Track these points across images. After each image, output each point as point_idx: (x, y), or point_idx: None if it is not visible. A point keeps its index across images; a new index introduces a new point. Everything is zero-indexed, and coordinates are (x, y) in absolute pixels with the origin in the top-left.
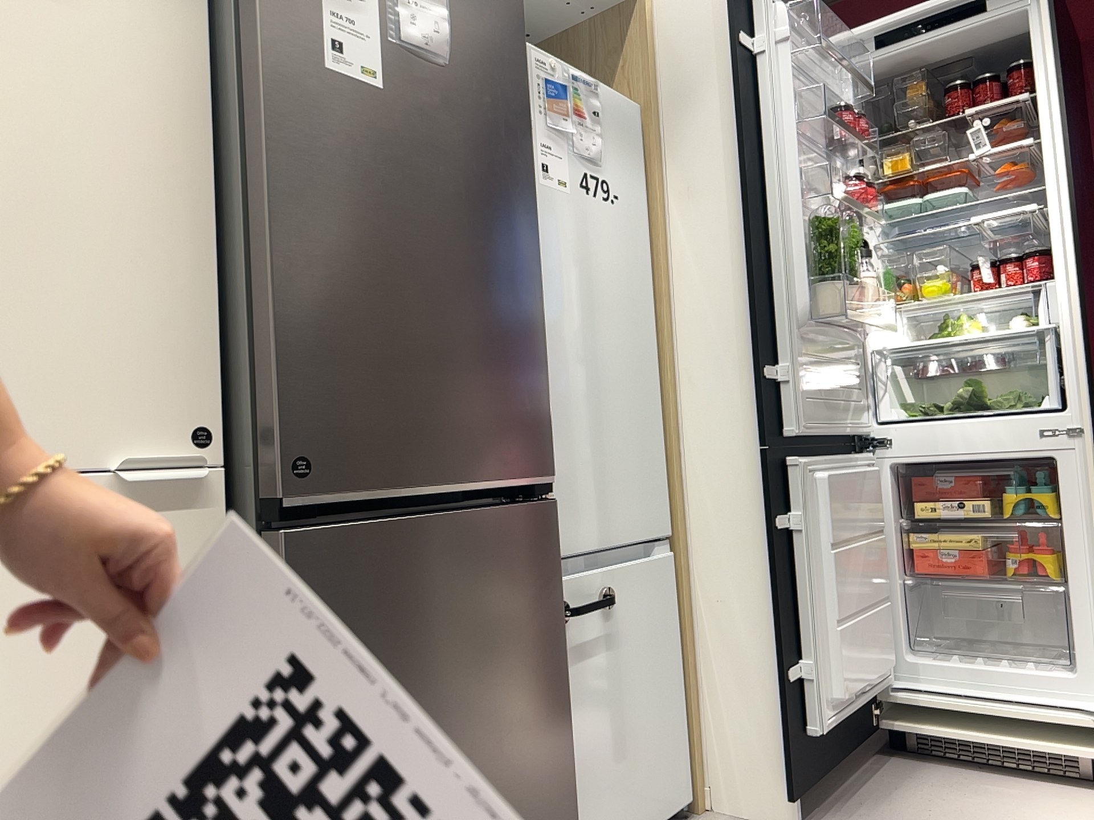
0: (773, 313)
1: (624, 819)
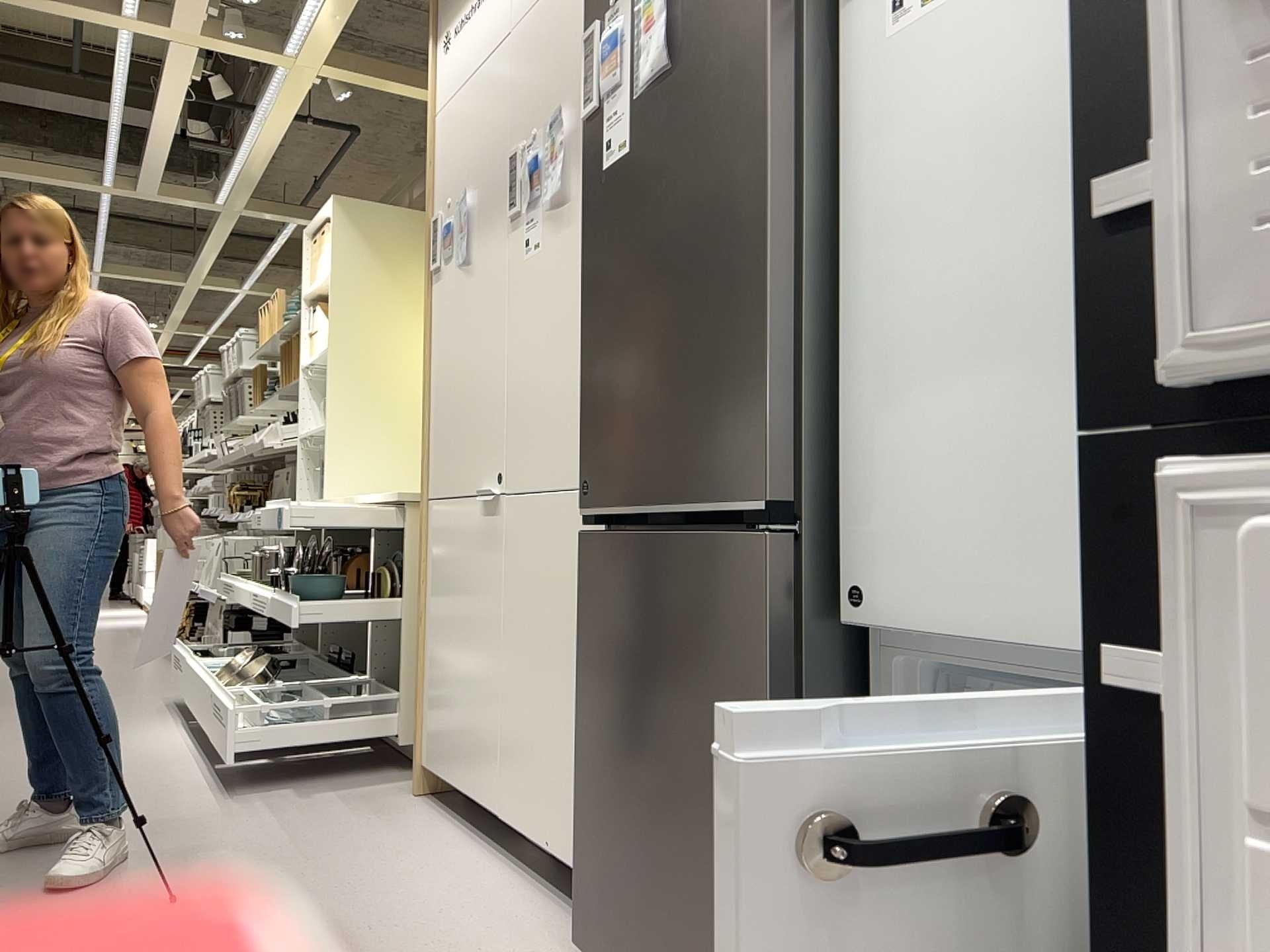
0: None
1: None
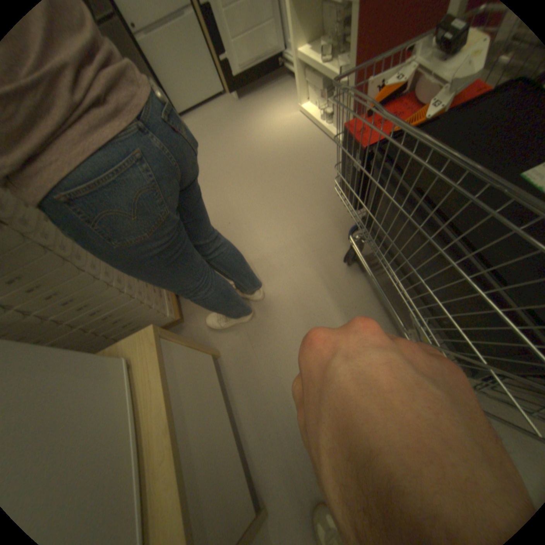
0: None
1: (194, 95)
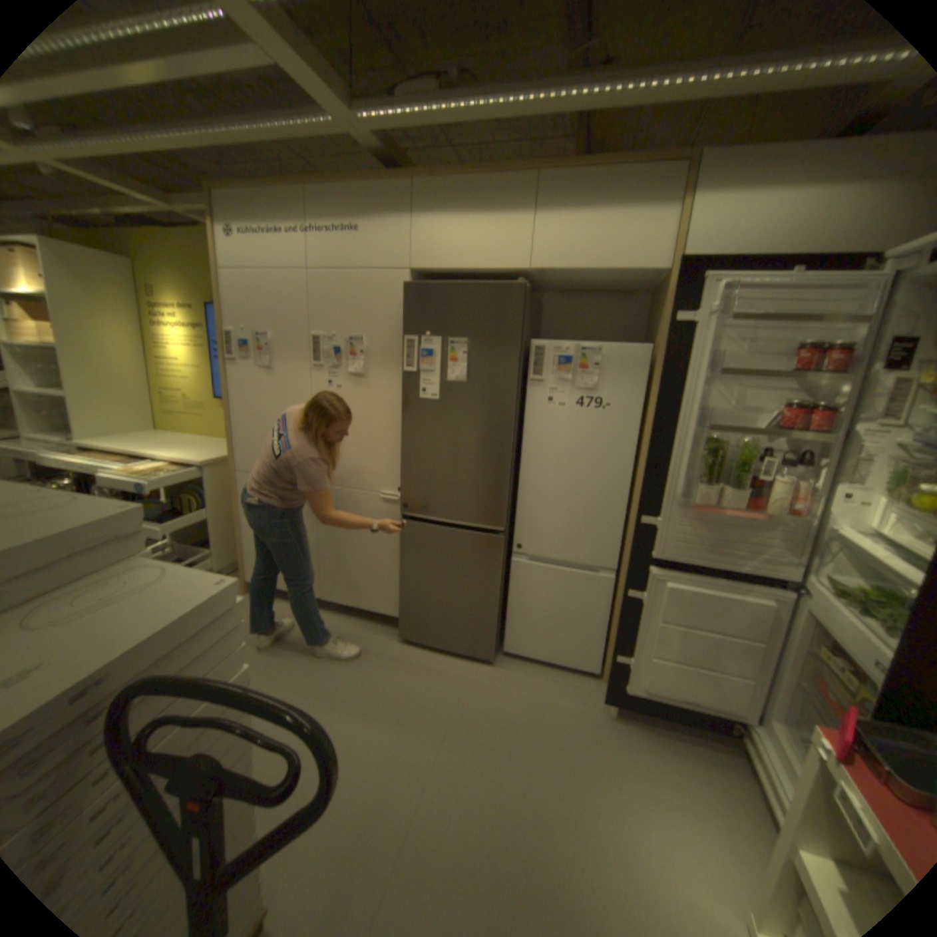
0: (662, 489)
1: (544, 652)
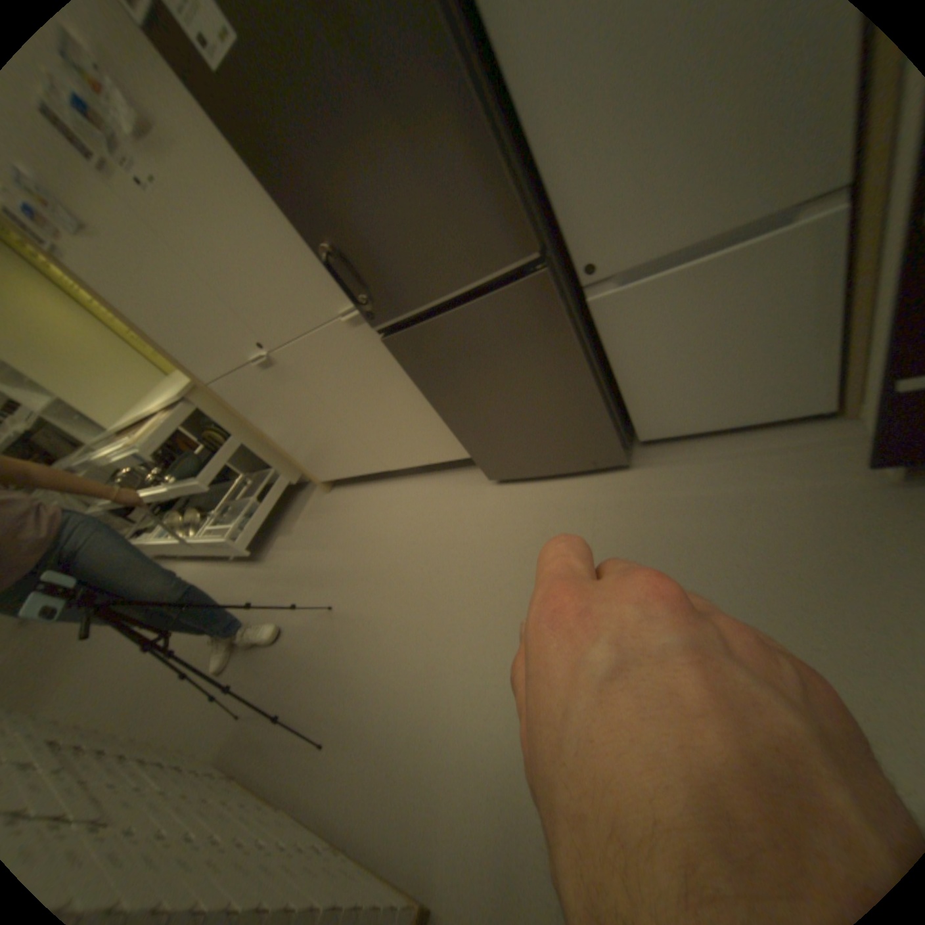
0: None
1: (711, 415)
